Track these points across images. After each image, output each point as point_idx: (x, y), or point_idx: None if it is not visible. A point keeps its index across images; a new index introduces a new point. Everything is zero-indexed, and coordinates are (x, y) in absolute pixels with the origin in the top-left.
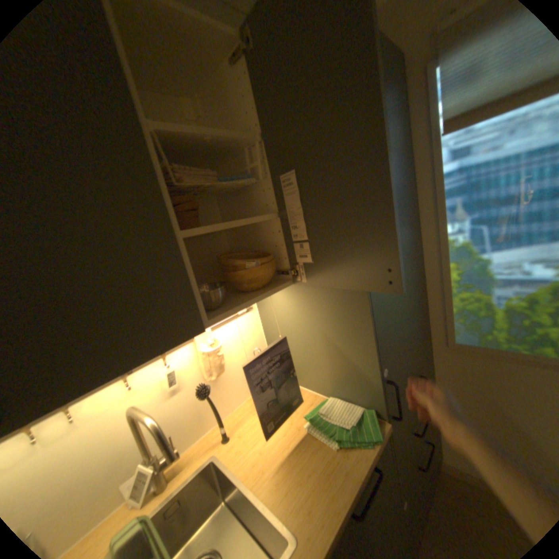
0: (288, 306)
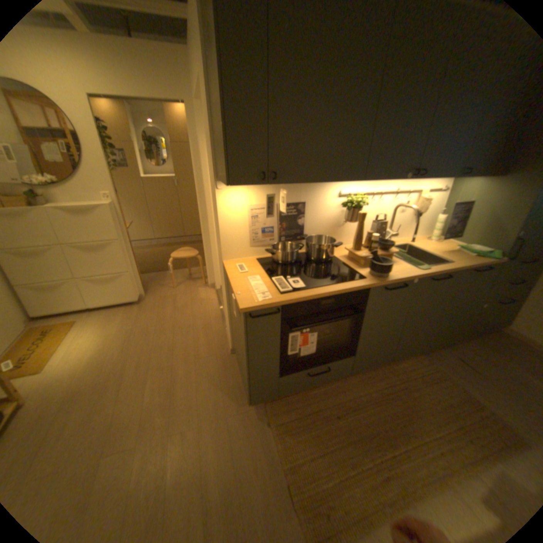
0: (475, 192)
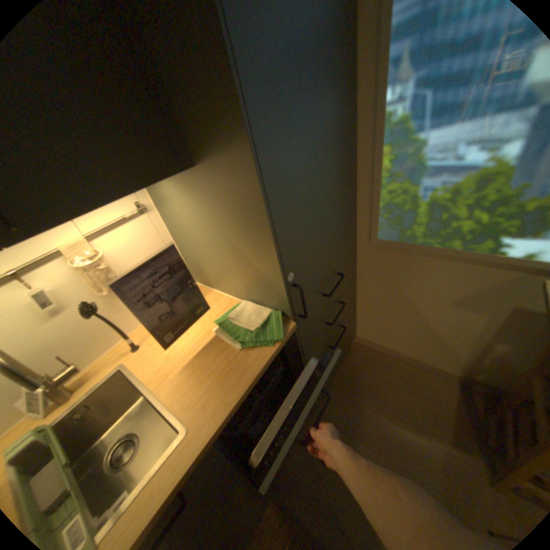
0: (186, 206)
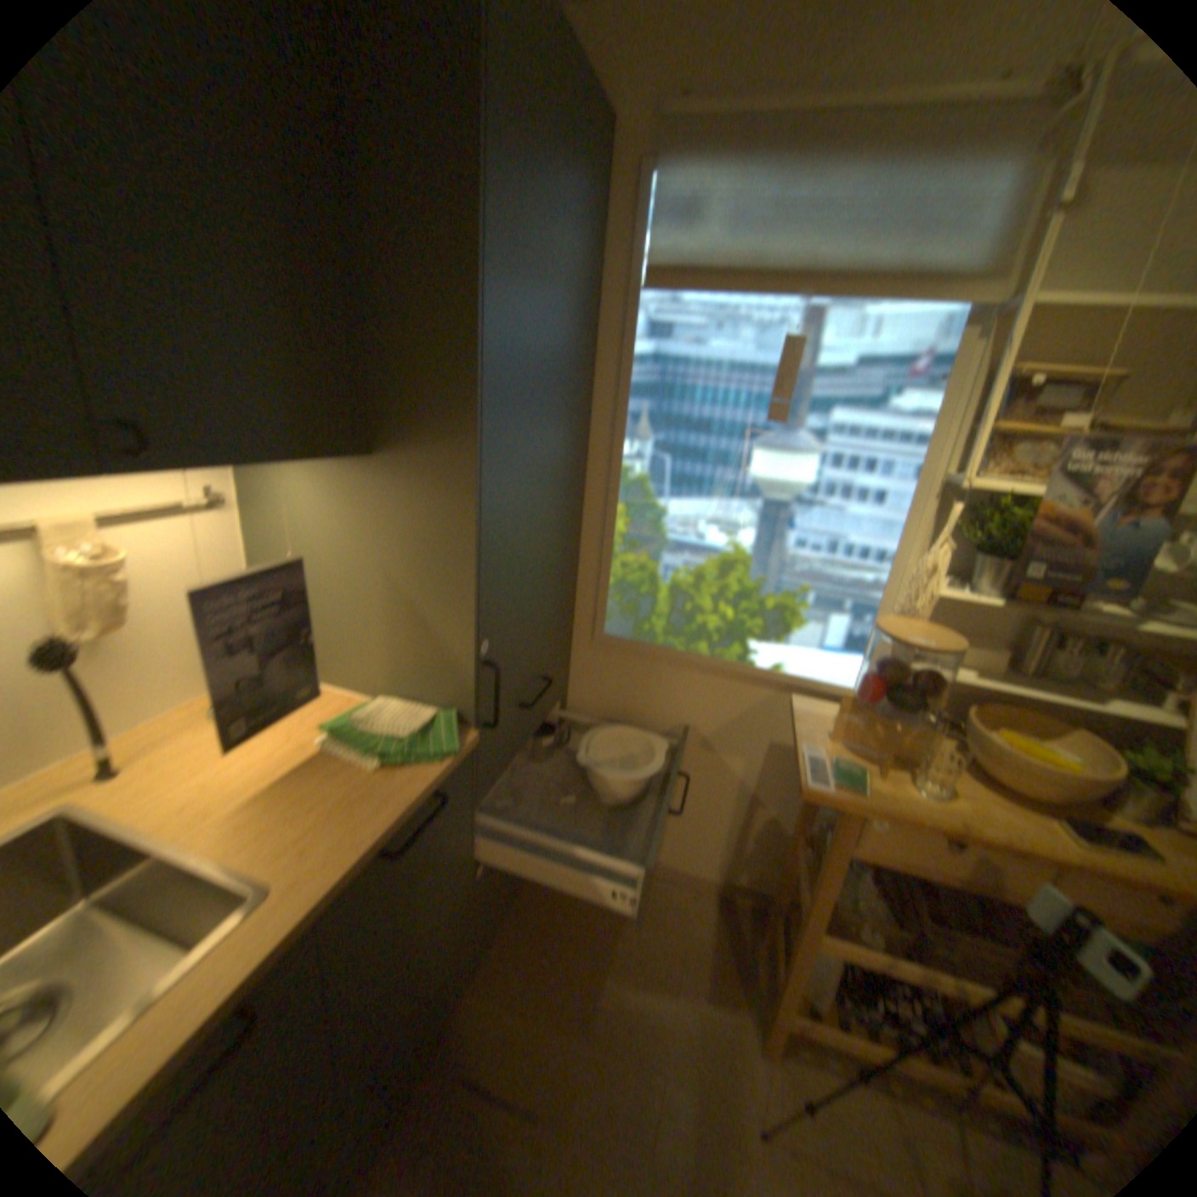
0: (317, 515)
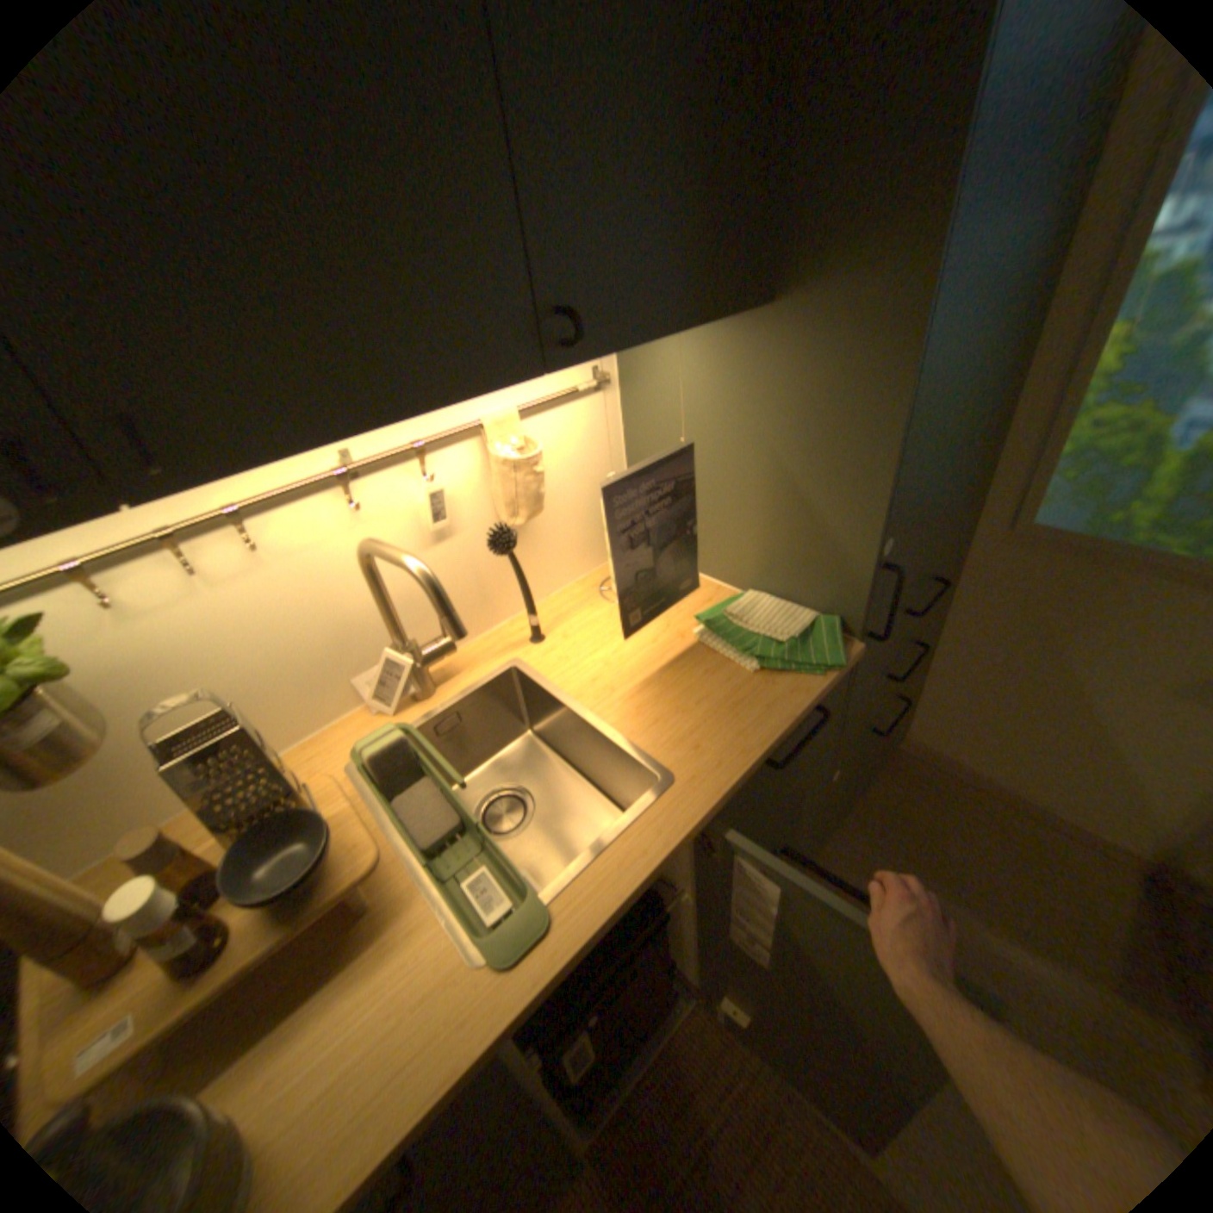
0: (698, 384)
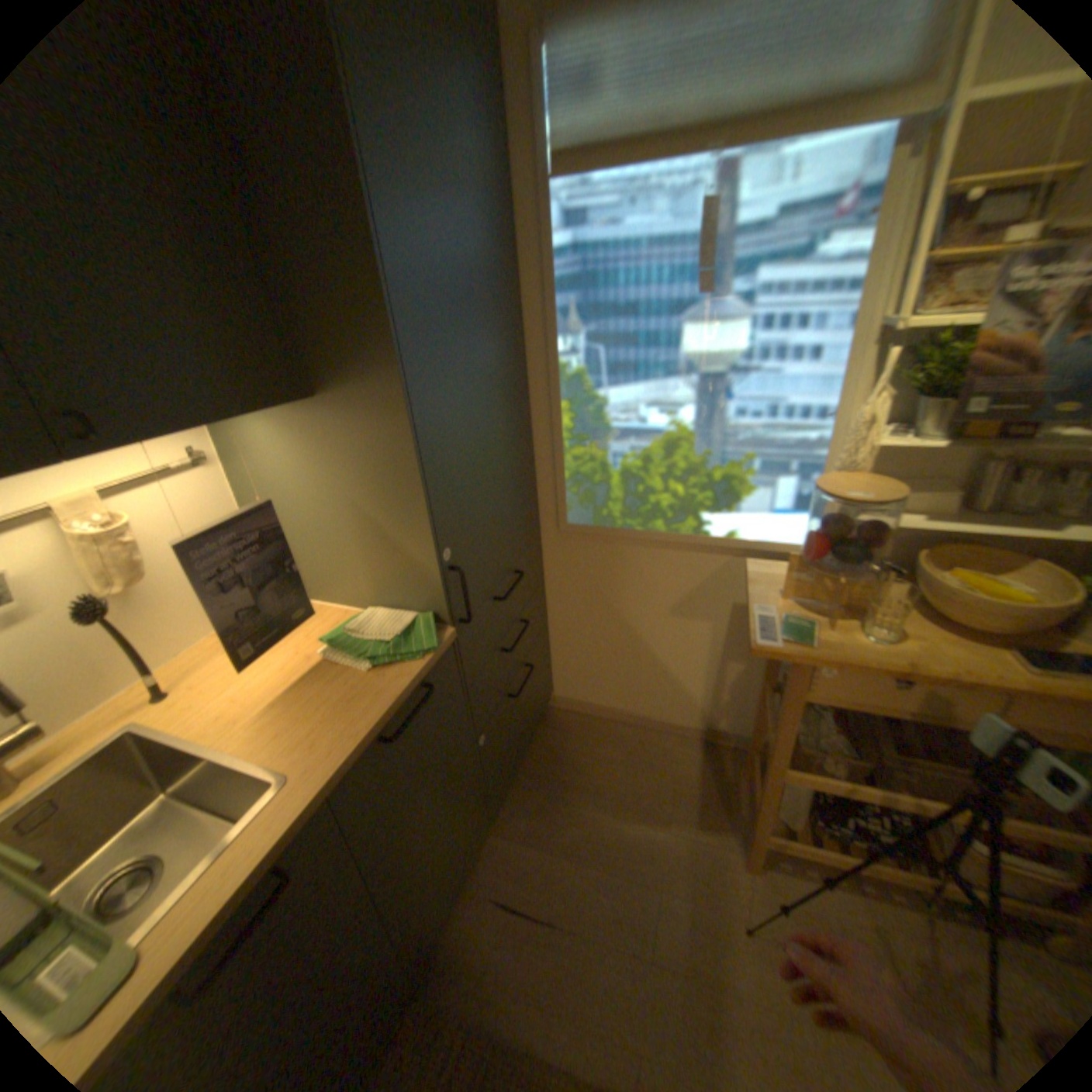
0: (282, 456)
